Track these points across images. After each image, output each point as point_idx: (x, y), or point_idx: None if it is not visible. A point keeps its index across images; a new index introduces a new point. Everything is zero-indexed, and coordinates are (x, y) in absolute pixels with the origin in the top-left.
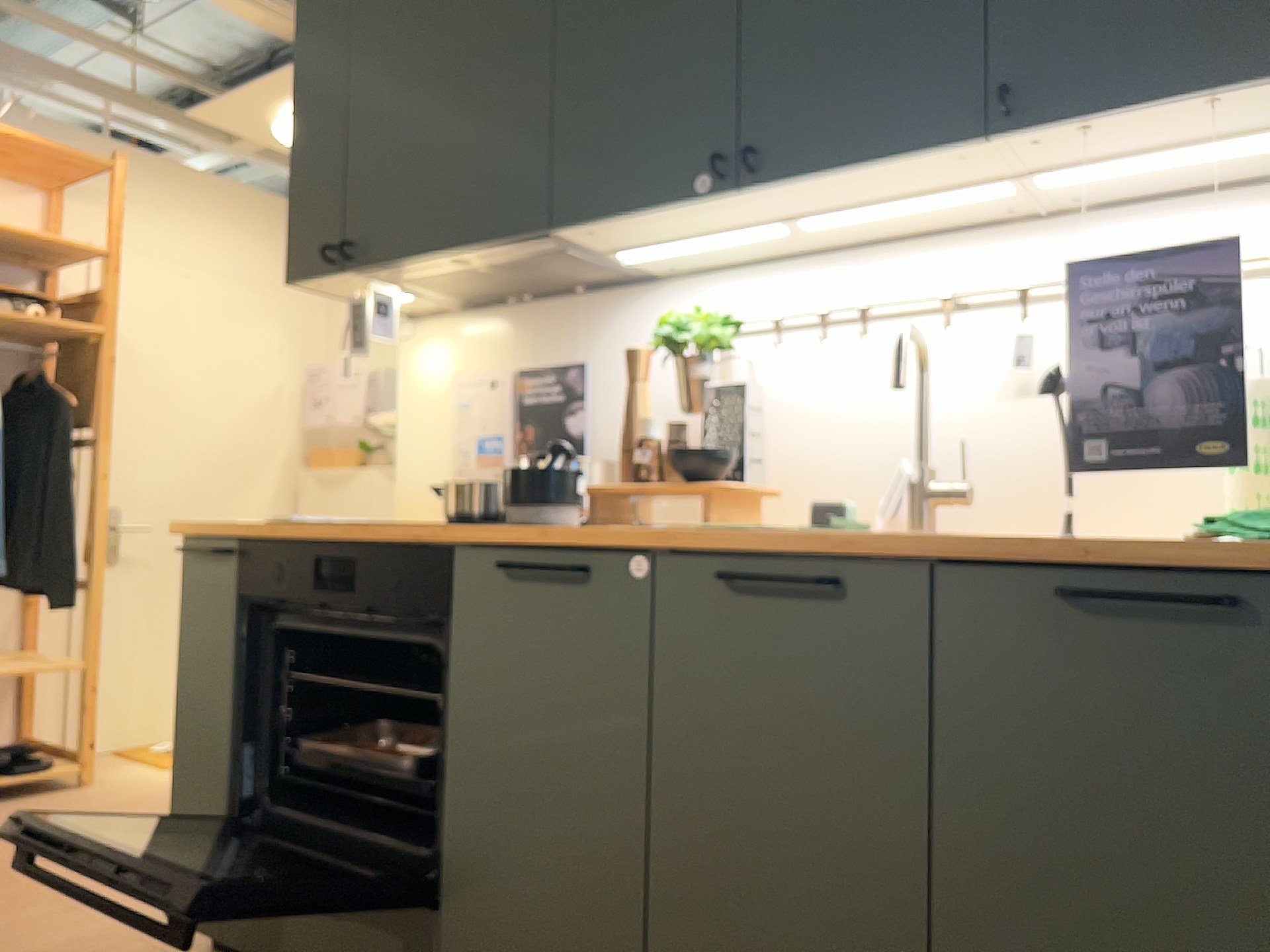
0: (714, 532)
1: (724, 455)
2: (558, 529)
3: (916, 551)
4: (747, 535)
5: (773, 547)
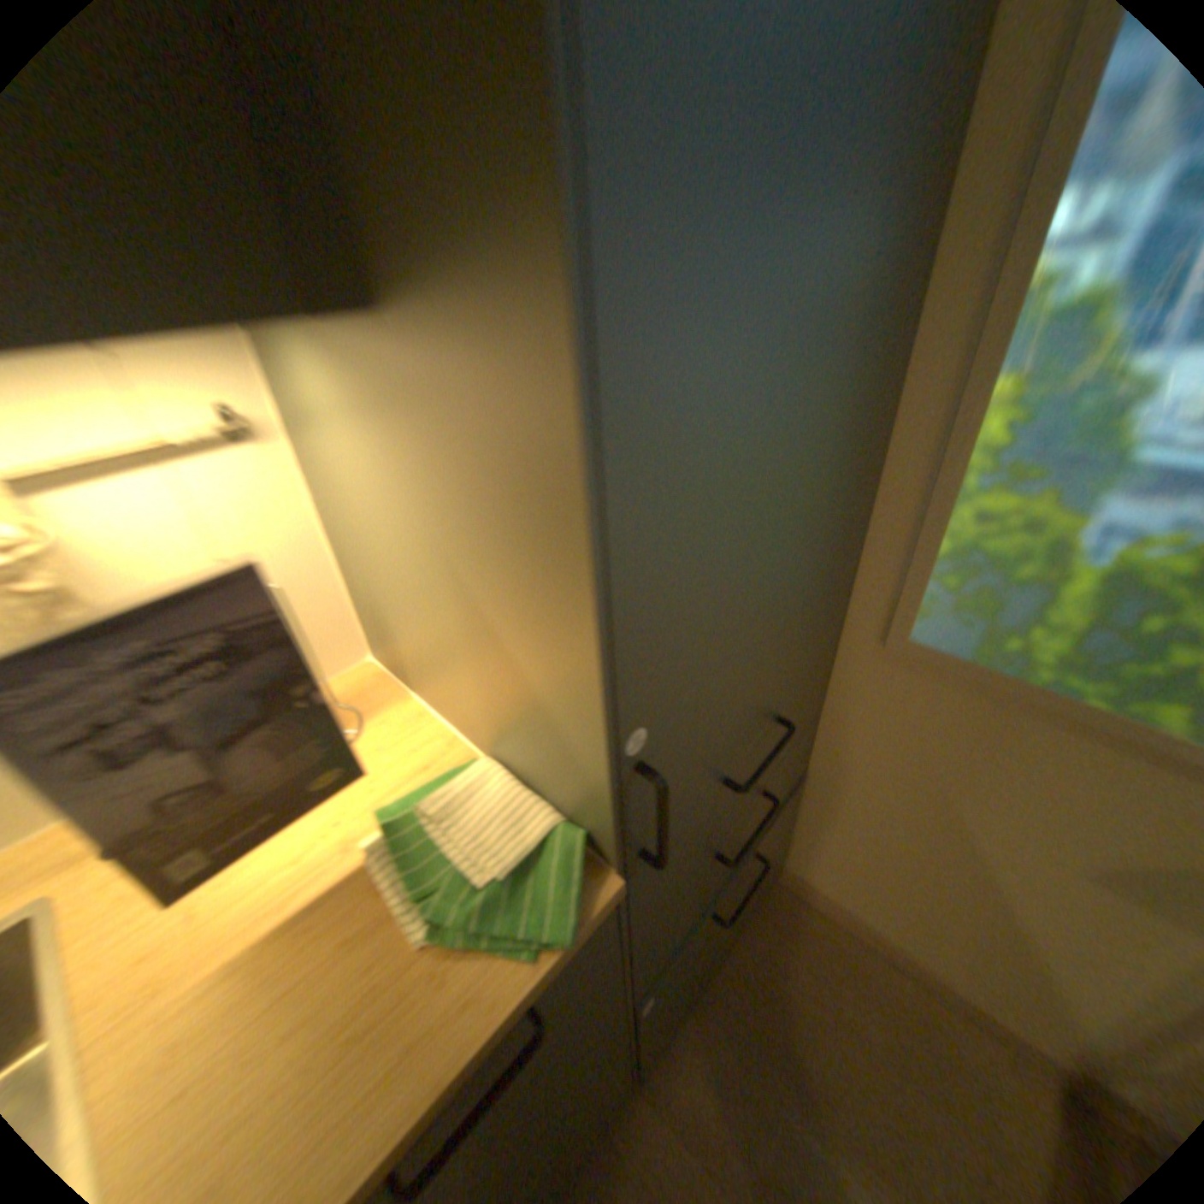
0: None
1: None
2: None
3: None
4: None
5: None
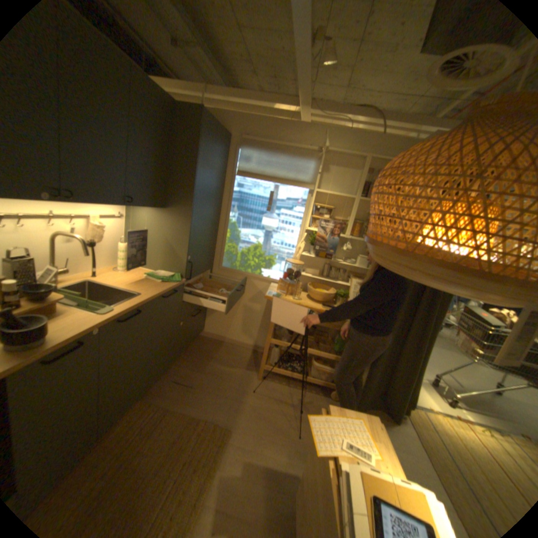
0: (110, 313)
1: (46, 287)
2: (48, 338)
3: (150, 300)
4: (117, 310)
5: (125, 310)
